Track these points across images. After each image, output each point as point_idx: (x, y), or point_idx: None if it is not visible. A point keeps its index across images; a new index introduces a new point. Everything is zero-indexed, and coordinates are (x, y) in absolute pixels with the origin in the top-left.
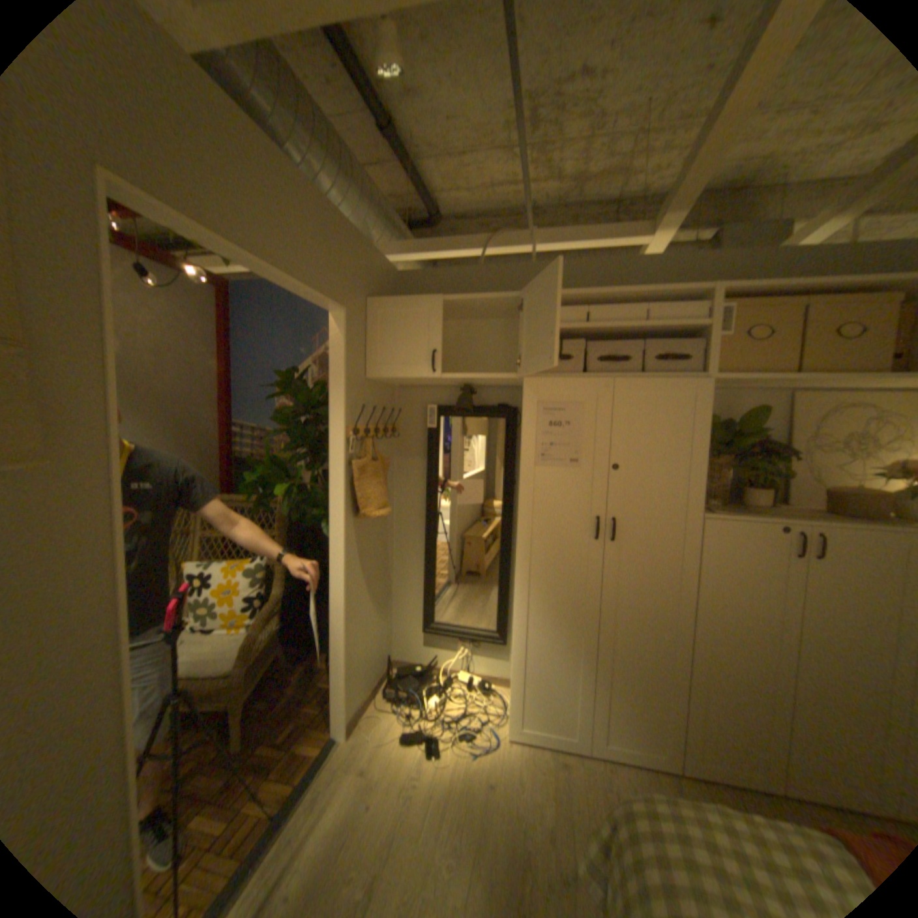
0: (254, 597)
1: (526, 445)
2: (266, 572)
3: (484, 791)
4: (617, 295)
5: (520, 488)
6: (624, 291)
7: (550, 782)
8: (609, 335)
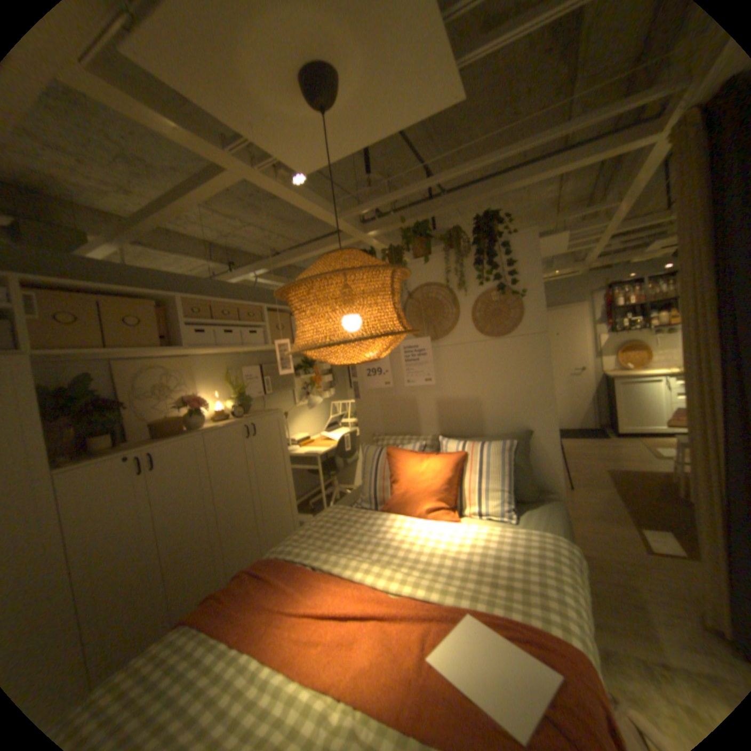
0: None
1: None
2: None
3: None
4: None
5: None
6: None
7: None
8: None
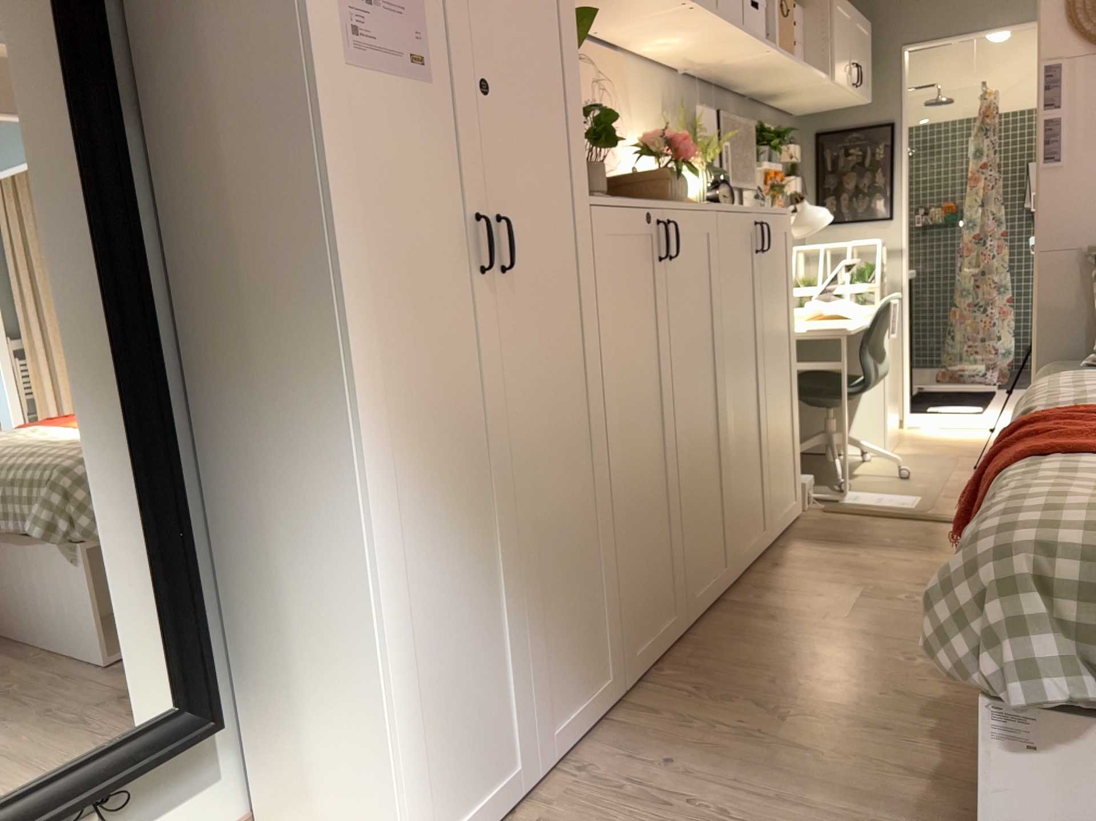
0: None
1: None
2: None
3: None
4: None
5: (317, 127)
6: None
7: None
8: None
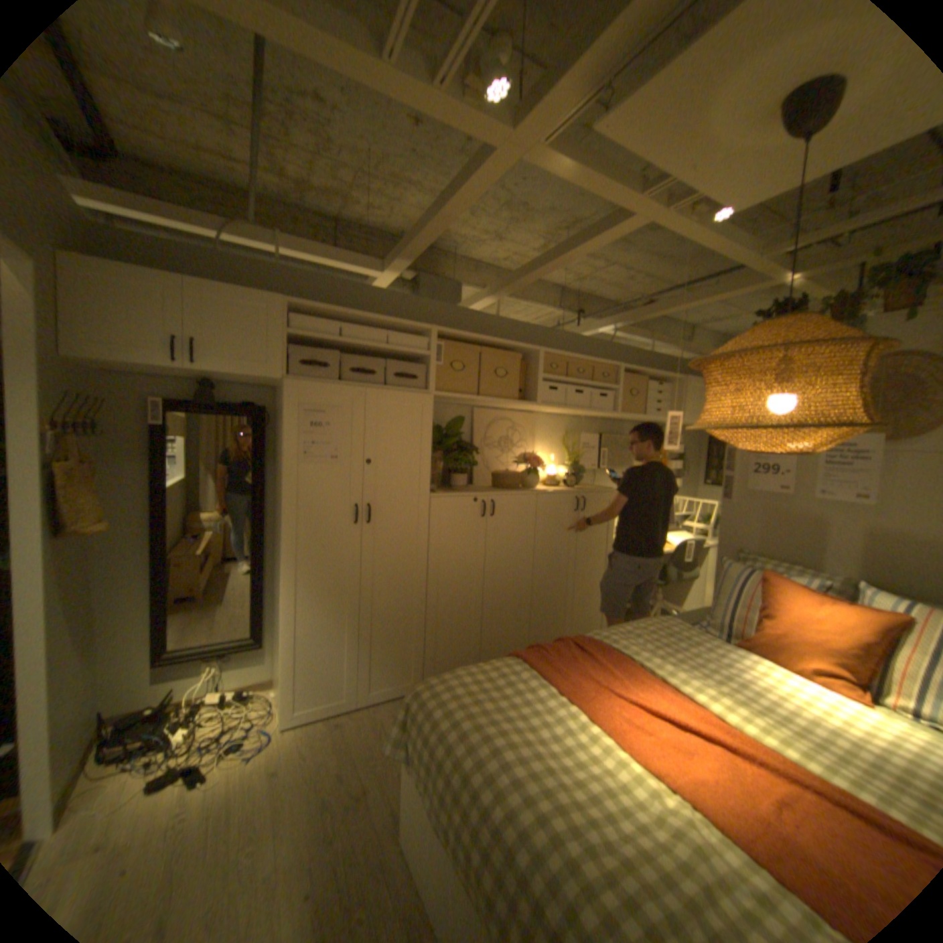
0: None
1: (289, 443)
2: None
3: (266, 779)
4: (364, 318)
5: (284, 484)
6: (370, 316)
7: (326, 742)
8: (356, 349)
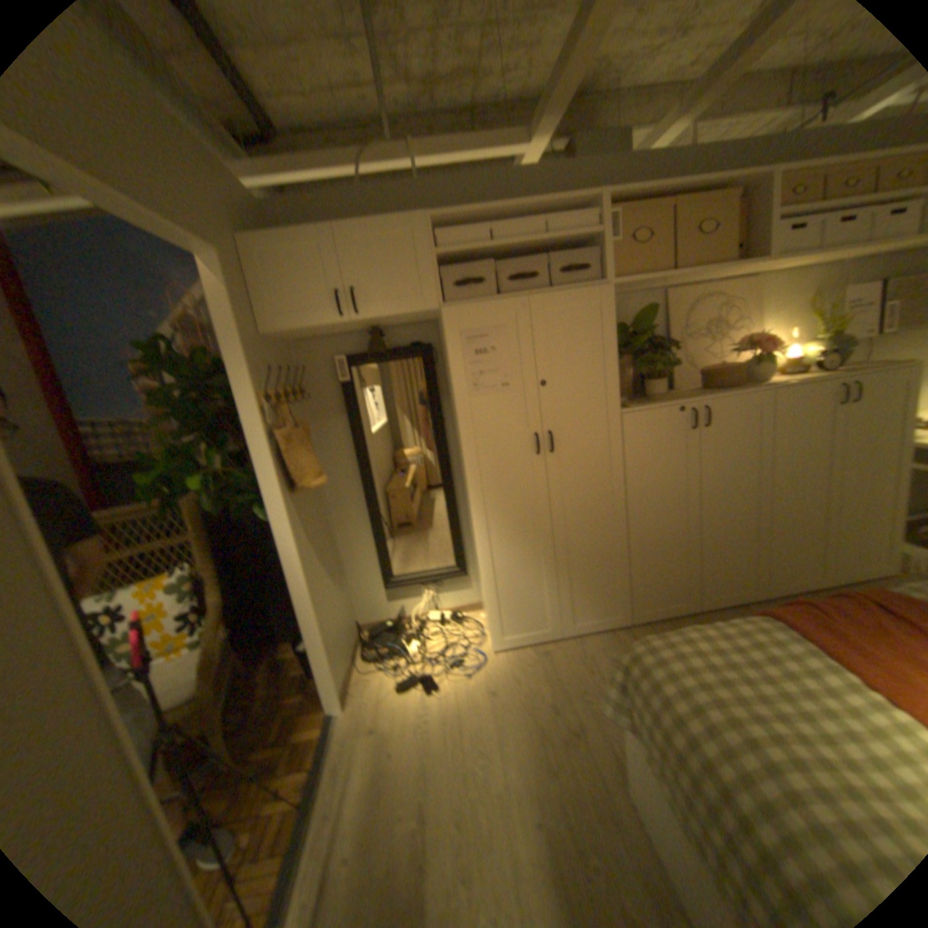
0: (190, 614)
1: (458, 379)
2: (194, 584)
3: (489, 699)
4: (516, 209)
5: (460, 423)
6: (522, 204)
7: (539, 670)
8: (512, 253)
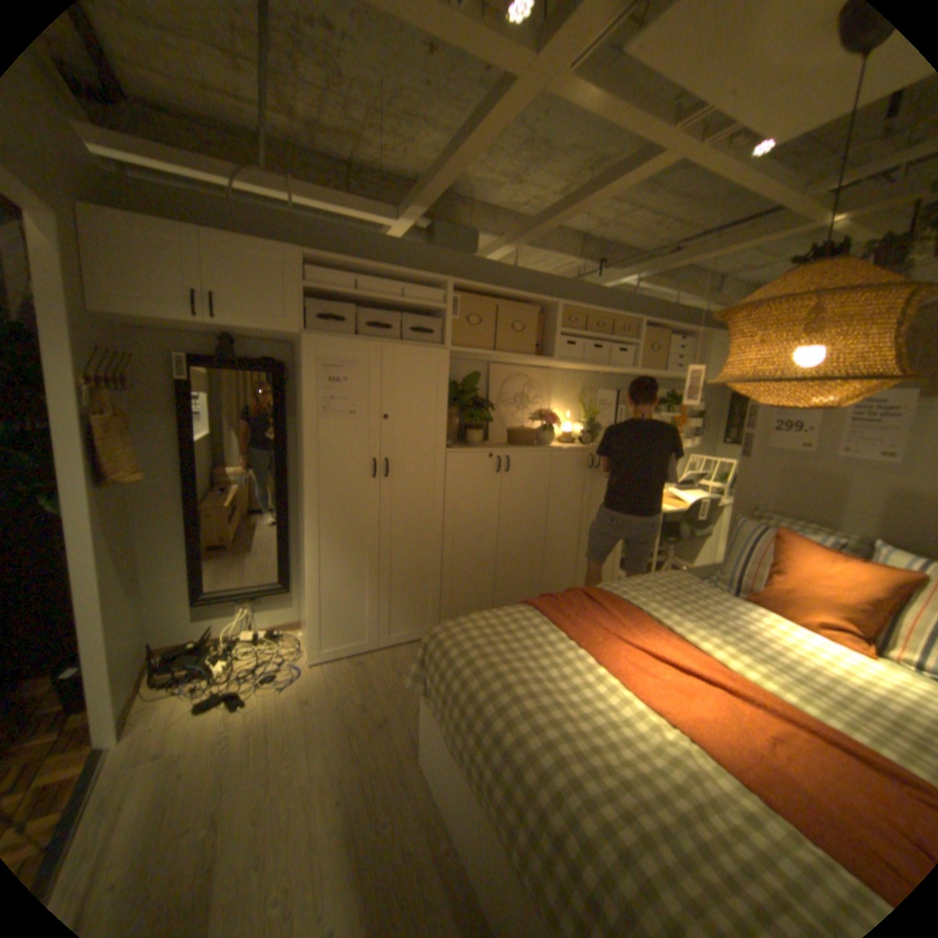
0: None
1: (308, 398)
2: None
3: (298, 706)
4: (379, 270)
5: (305, 438)
6: (385, 268)
7: (351, 676)
8: (372, 303)
